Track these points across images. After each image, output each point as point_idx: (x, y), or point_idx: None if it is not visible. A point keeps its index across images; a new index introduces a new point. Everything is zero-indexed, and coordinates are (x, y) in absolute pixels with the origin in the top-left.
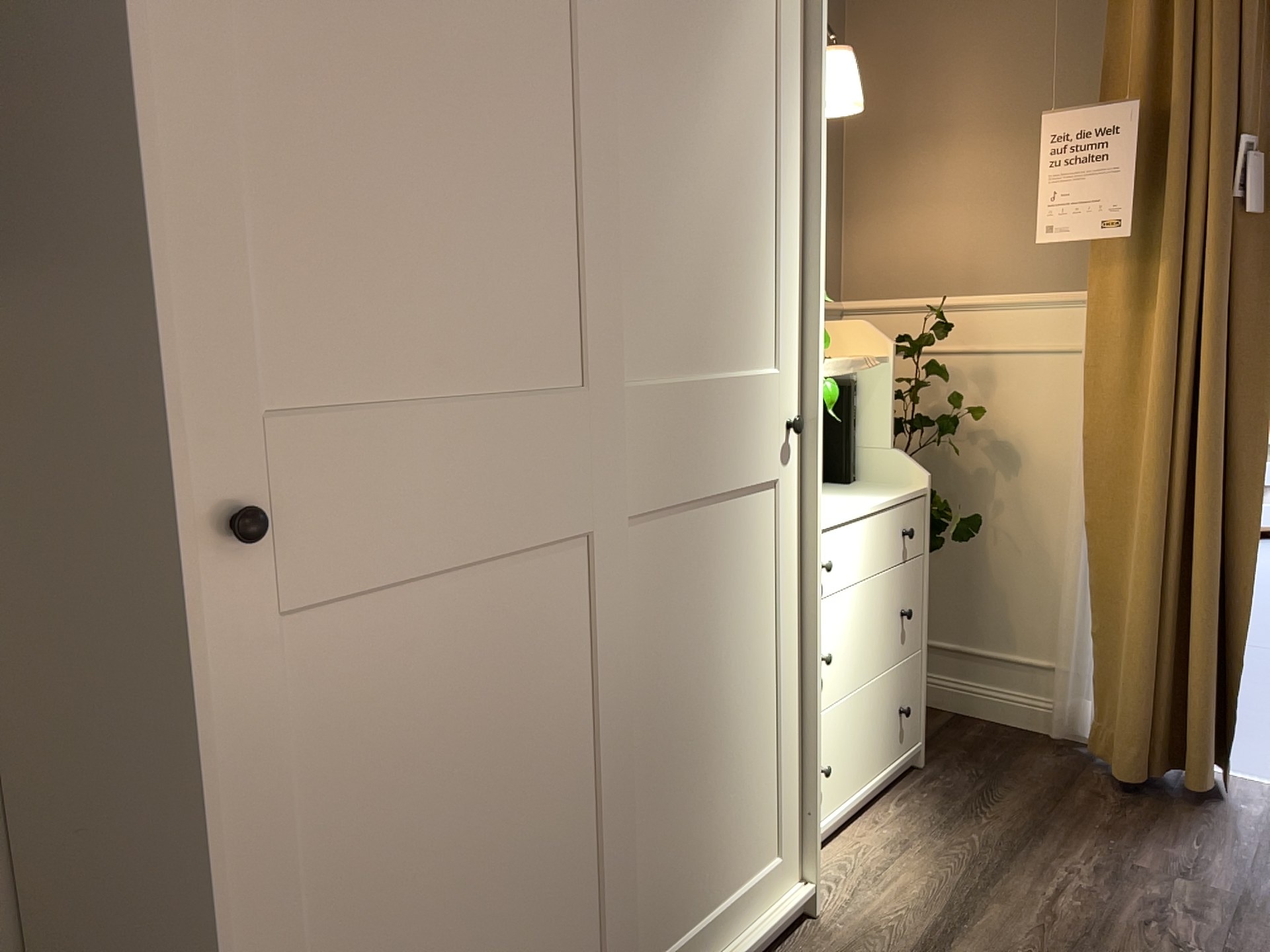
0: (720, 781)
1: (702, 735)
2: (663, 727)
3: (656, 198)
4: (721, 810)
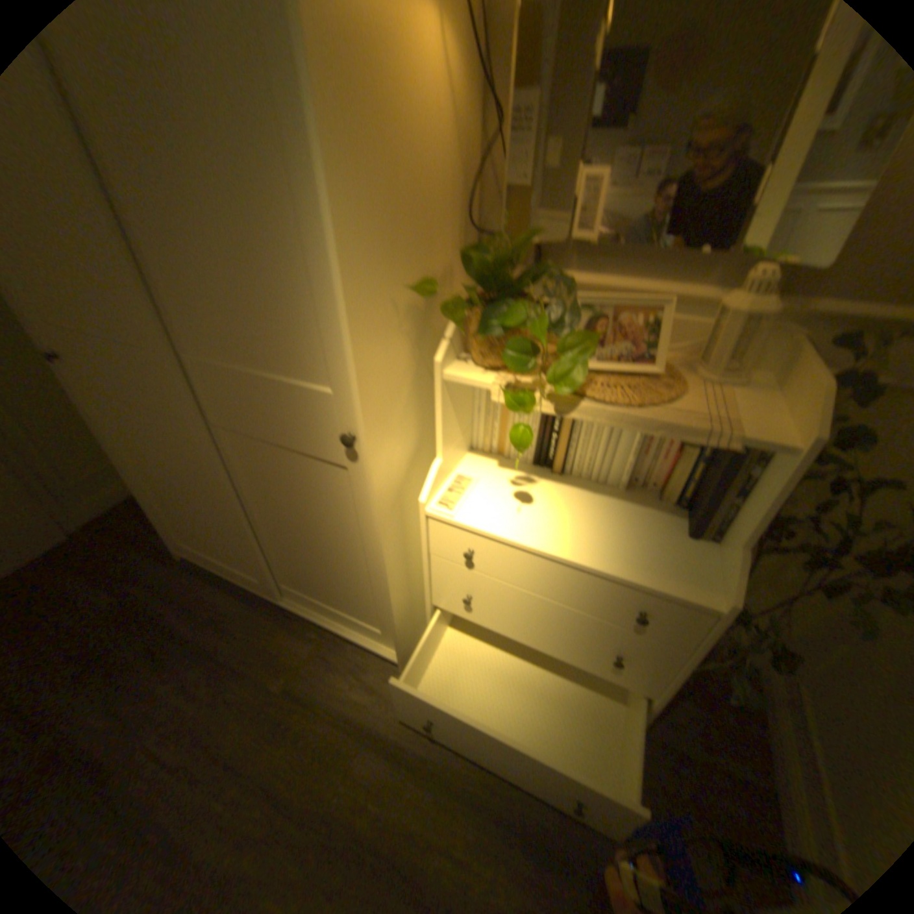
0: (321, 570)
1: (301, 544)
2: (272, 522)
3: (161, 230)
4: (324, 579)
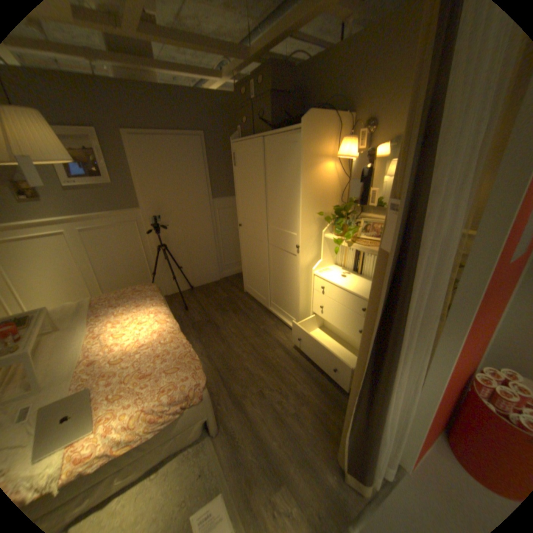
0: (284, 294)
1: (281, 284)
2: (275, 276)
3: (273, 201)
4: (284, 298)
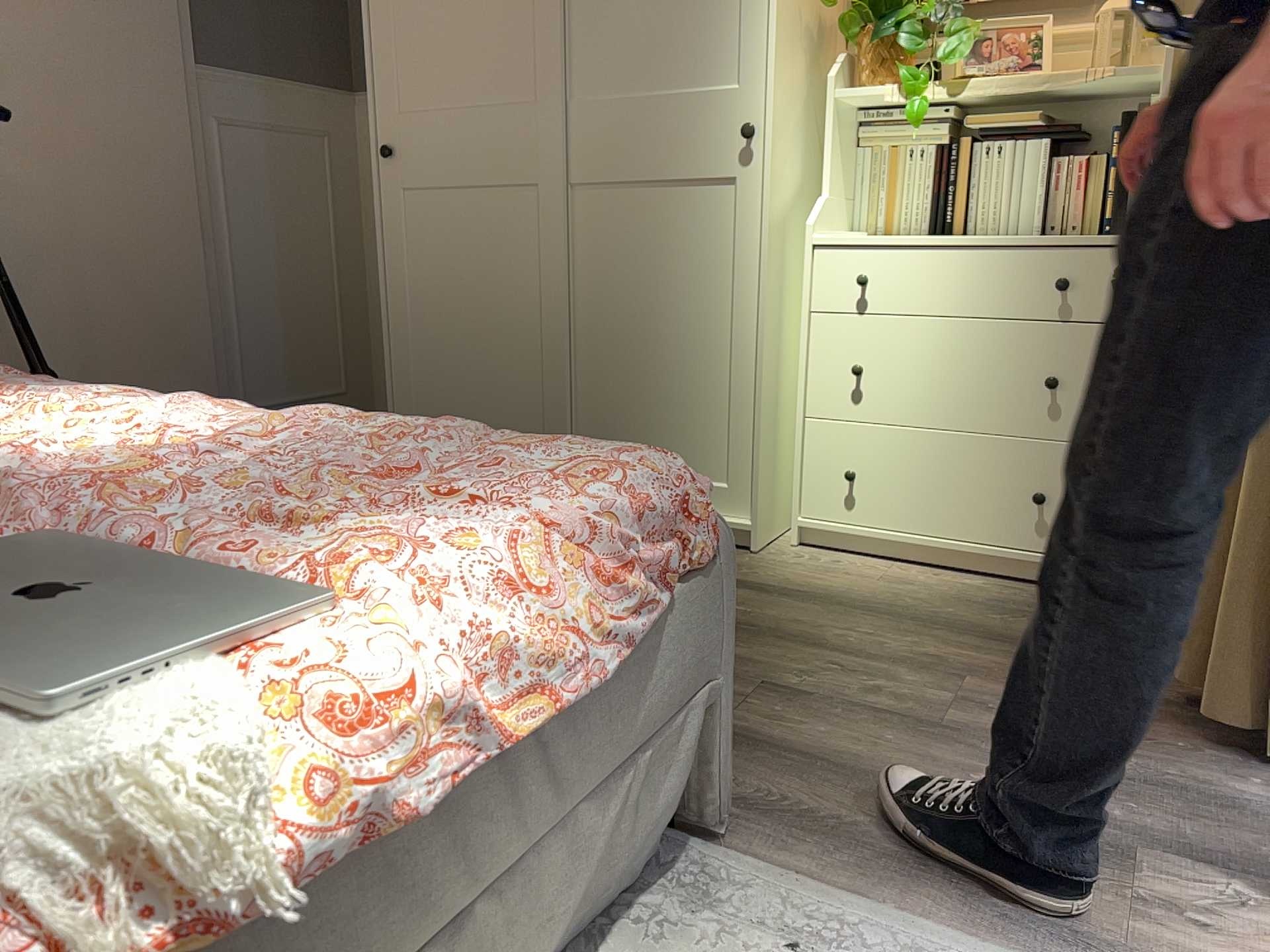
0: (661, 388)
1: (643, 347)
2: (608, 324)
3: None
4: (661, 408)
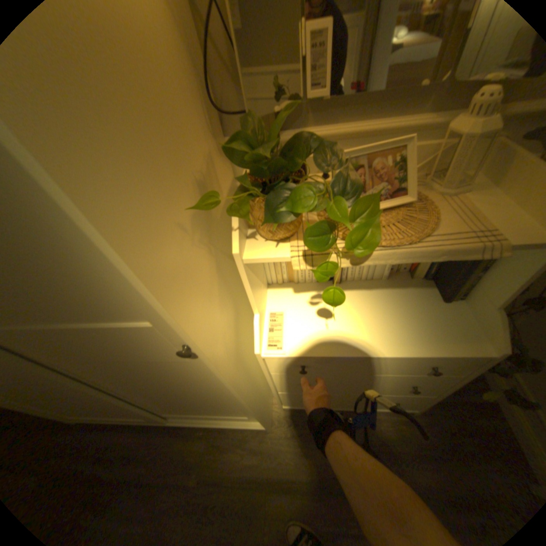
0: (191, 405)
1: (170, 399)
2: (139, 394)
3: None
4: (195, 408)
